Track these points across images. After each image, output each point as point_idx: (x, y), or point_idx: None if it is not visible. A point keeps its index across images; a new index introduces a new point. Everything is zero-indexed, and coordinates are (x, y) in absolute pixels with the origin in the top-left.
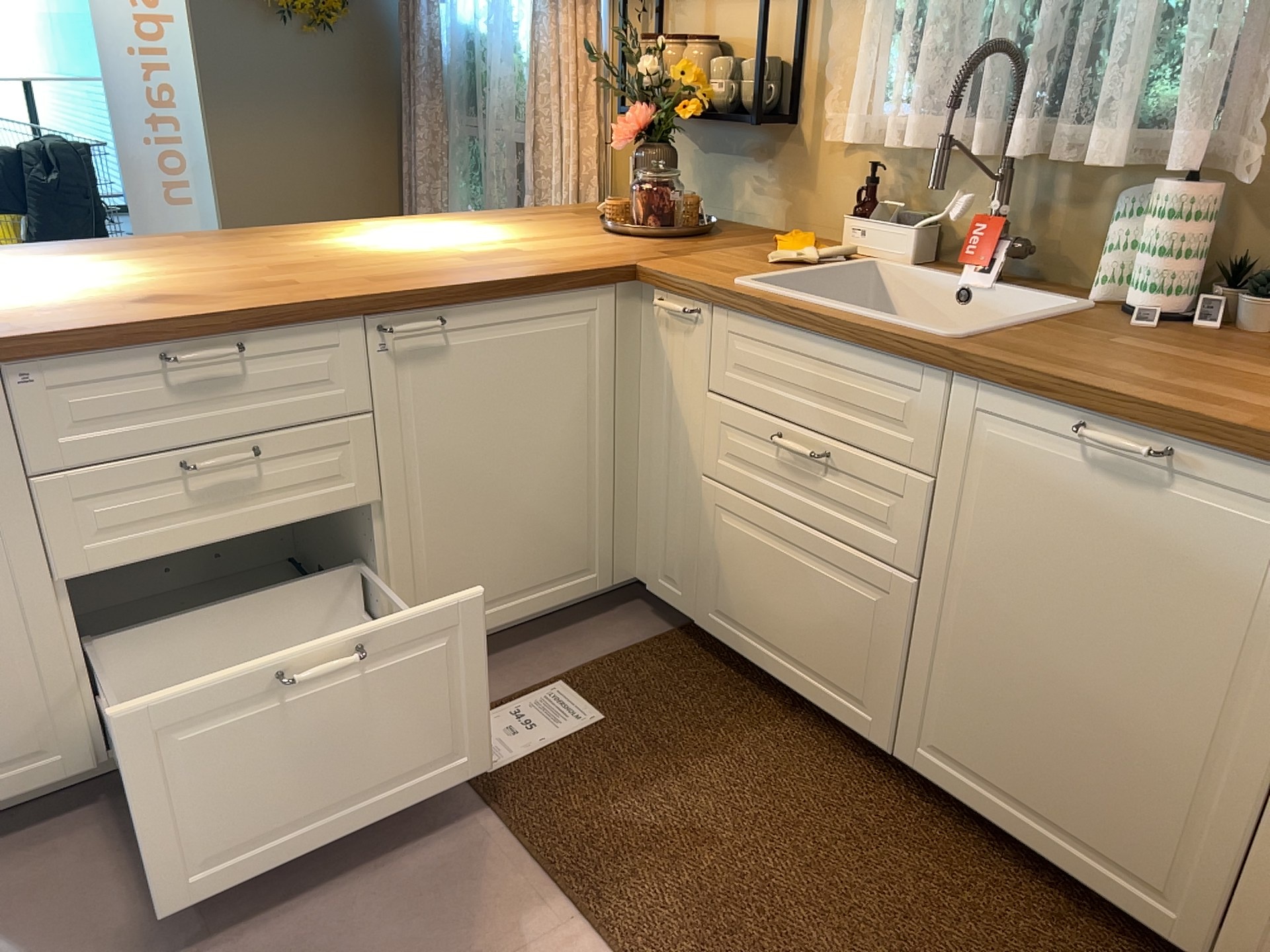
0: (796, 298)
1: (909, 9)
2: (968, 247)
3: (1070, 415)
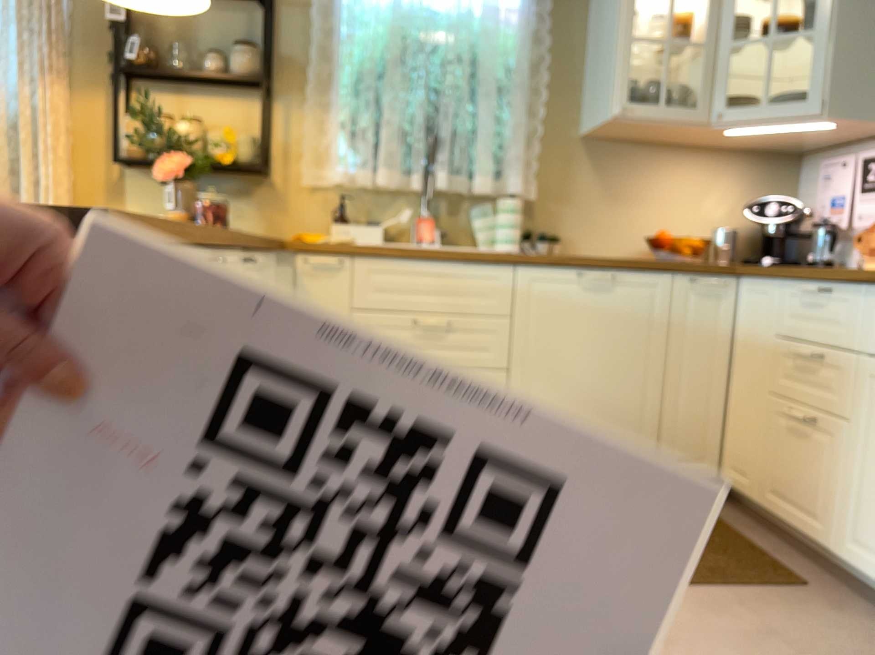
0: (410, 246)
1: (362, 116)
2: (421, 231)
3: (573, 270)
